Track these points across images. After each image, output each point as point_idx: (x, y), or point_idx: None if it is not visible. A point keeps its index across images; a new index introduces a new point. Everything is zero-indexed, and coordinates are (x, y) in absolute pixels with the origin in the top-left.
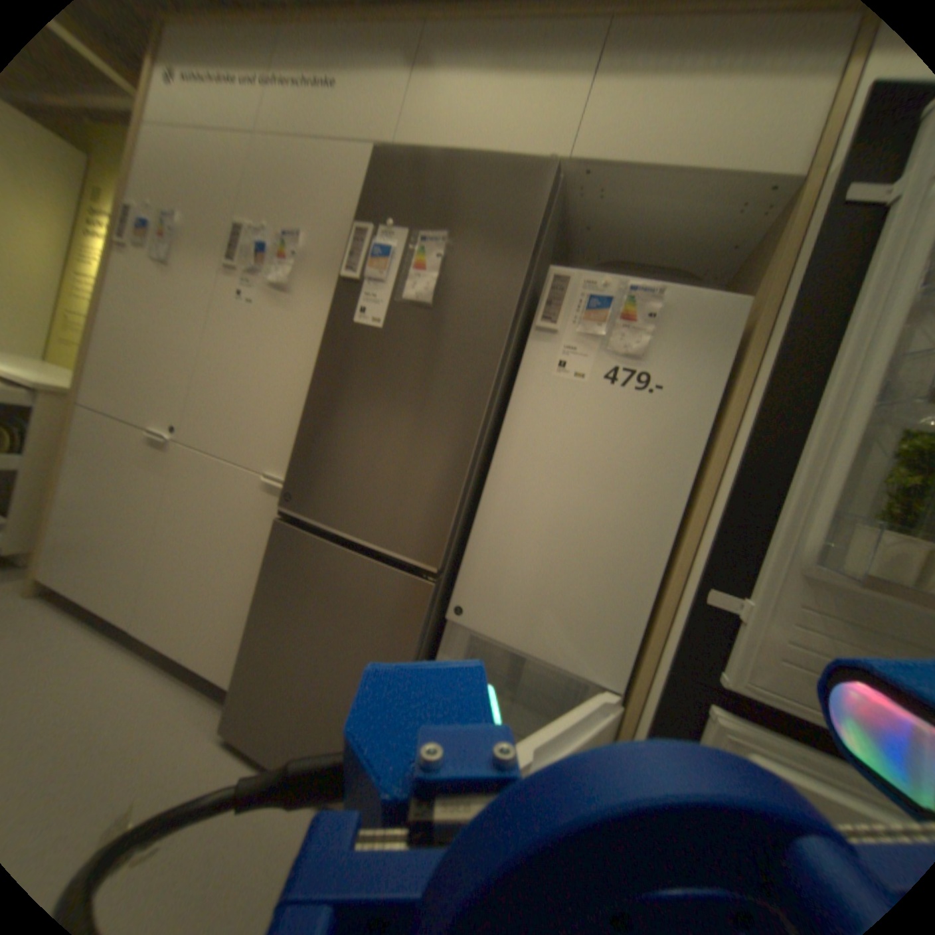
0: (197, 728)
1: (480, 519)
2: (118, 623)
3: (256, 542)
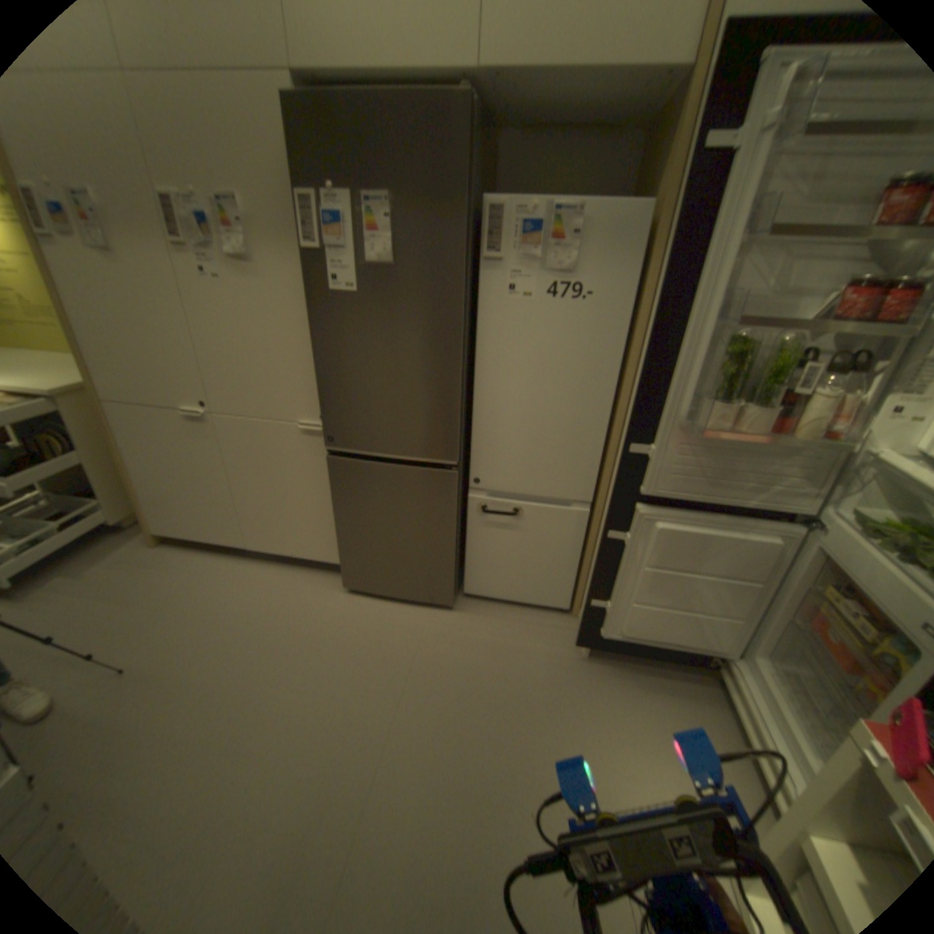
0: (329, 588)
1: (476, 419)
2: (237, 546)
3: (315, 472)
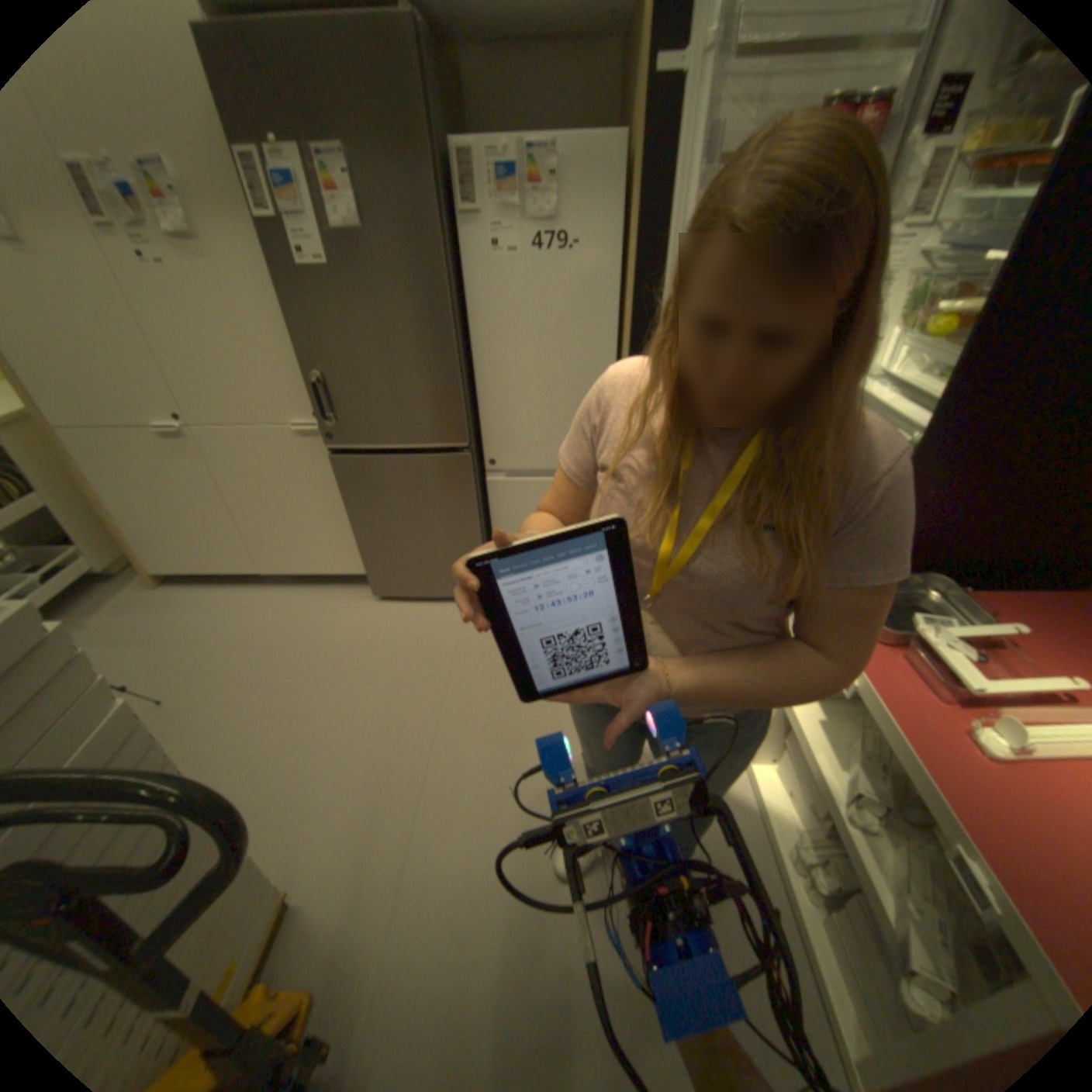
0: (358, 600)
1: (481, 396)
2: (248, 572)
3: (319, 477)
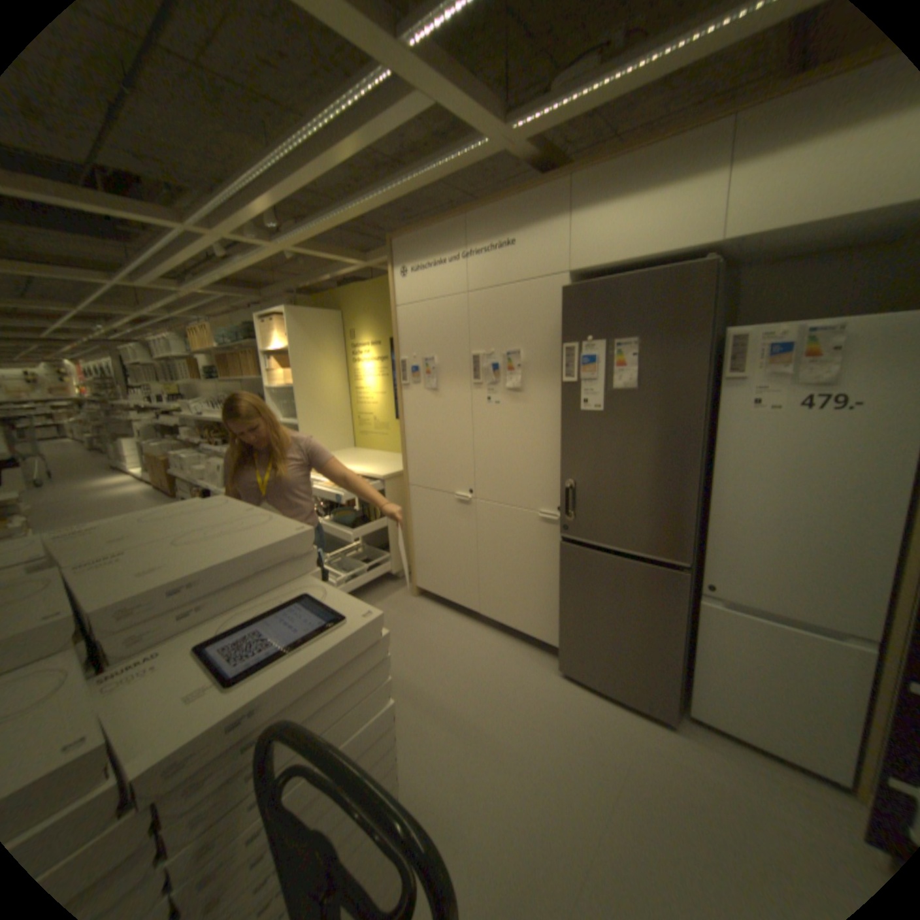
0: (545, 669)
1: (713, 524)
2: (473, 609)
3: (546, 555)
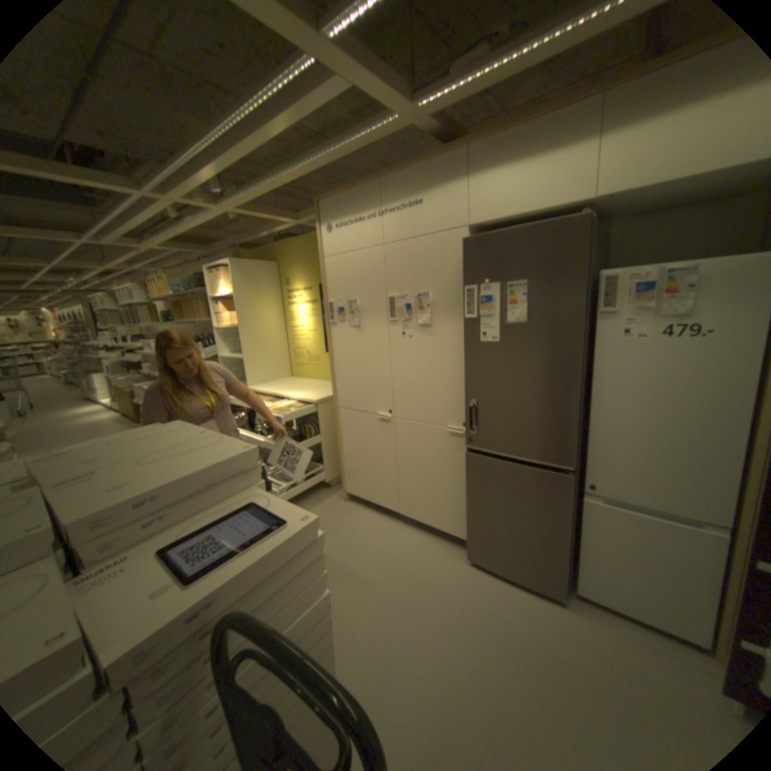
0: (456, 558)
1: (592, 434)
2: (394, 510)
3: (454, 463)
